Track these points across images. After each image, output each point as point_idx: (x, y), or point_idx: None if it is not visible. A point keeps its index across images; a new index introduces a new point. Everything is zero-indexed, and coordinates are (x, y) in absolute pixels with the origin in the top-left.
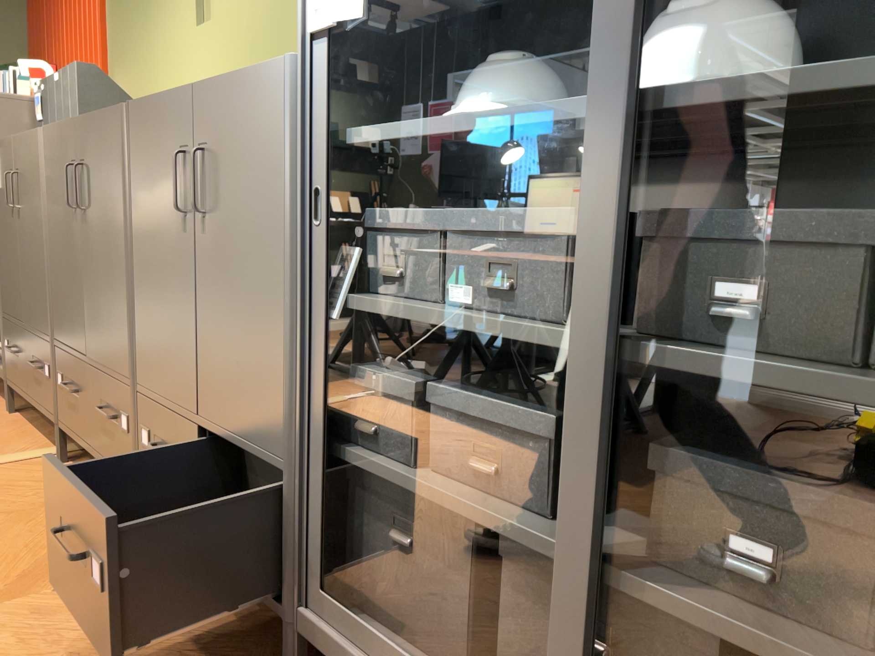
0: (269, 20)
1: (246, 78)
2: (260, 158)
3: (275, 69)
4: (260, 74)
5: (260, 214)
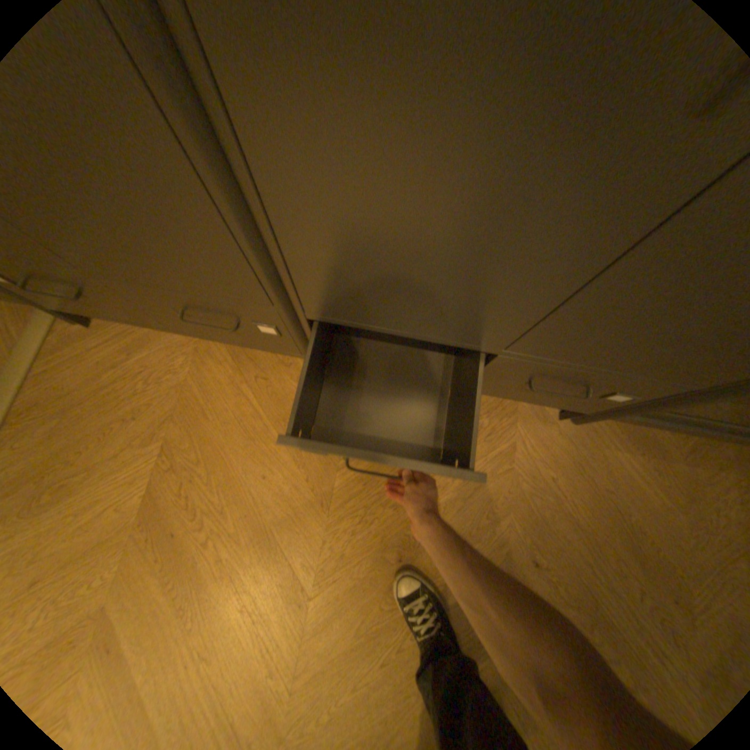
0: None
1: None
2: None
3: None
4: None
5: None
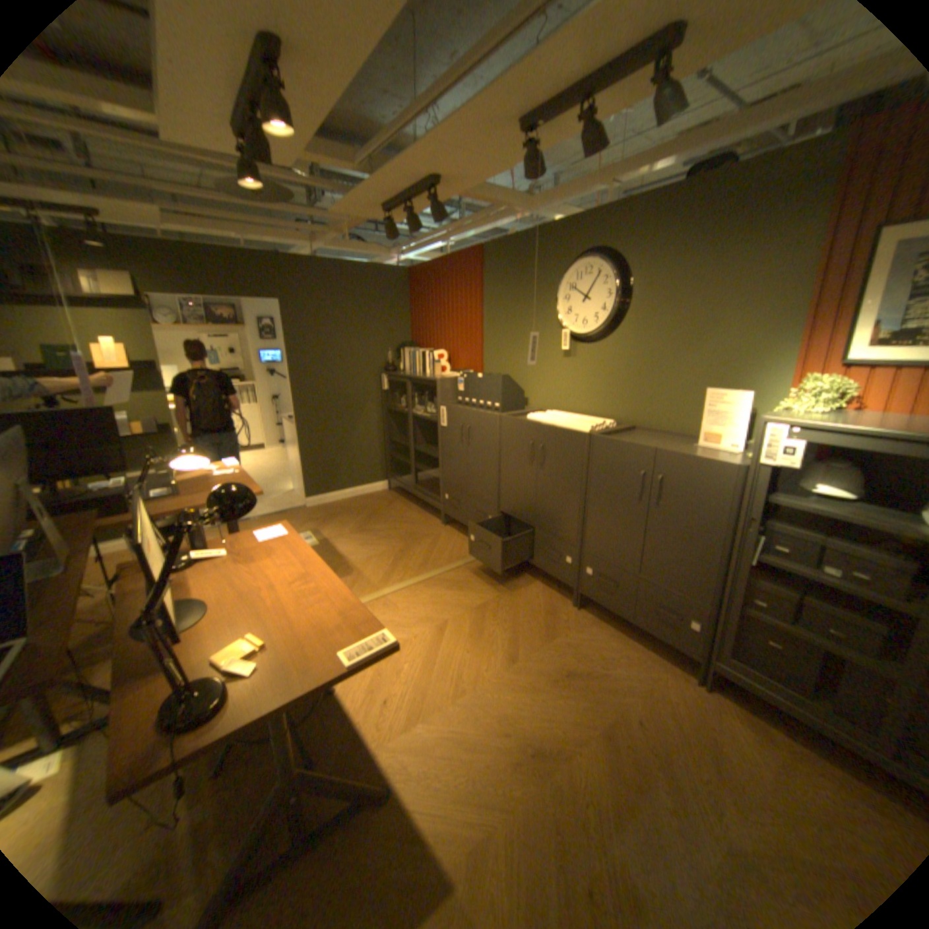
0: (624, 370)
1: (705, 463)
2: (712, 496)
3: (730, 468)
4: (717, 465)
5: (708, 516)
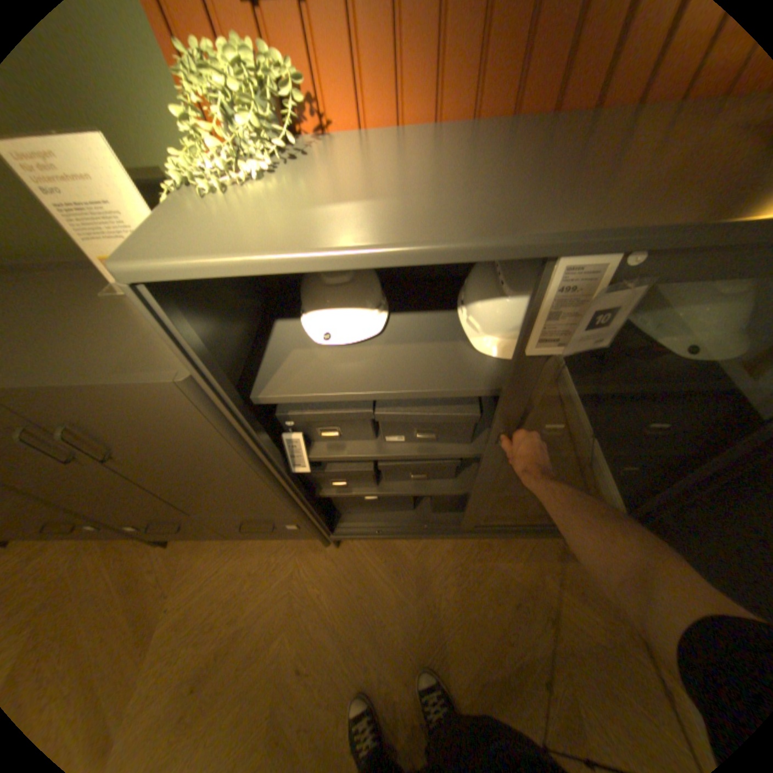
0: None
1: (106, 393)
2: (179, 434)
3: (161, 391)
4: (134, 392)
5: (203, 456)
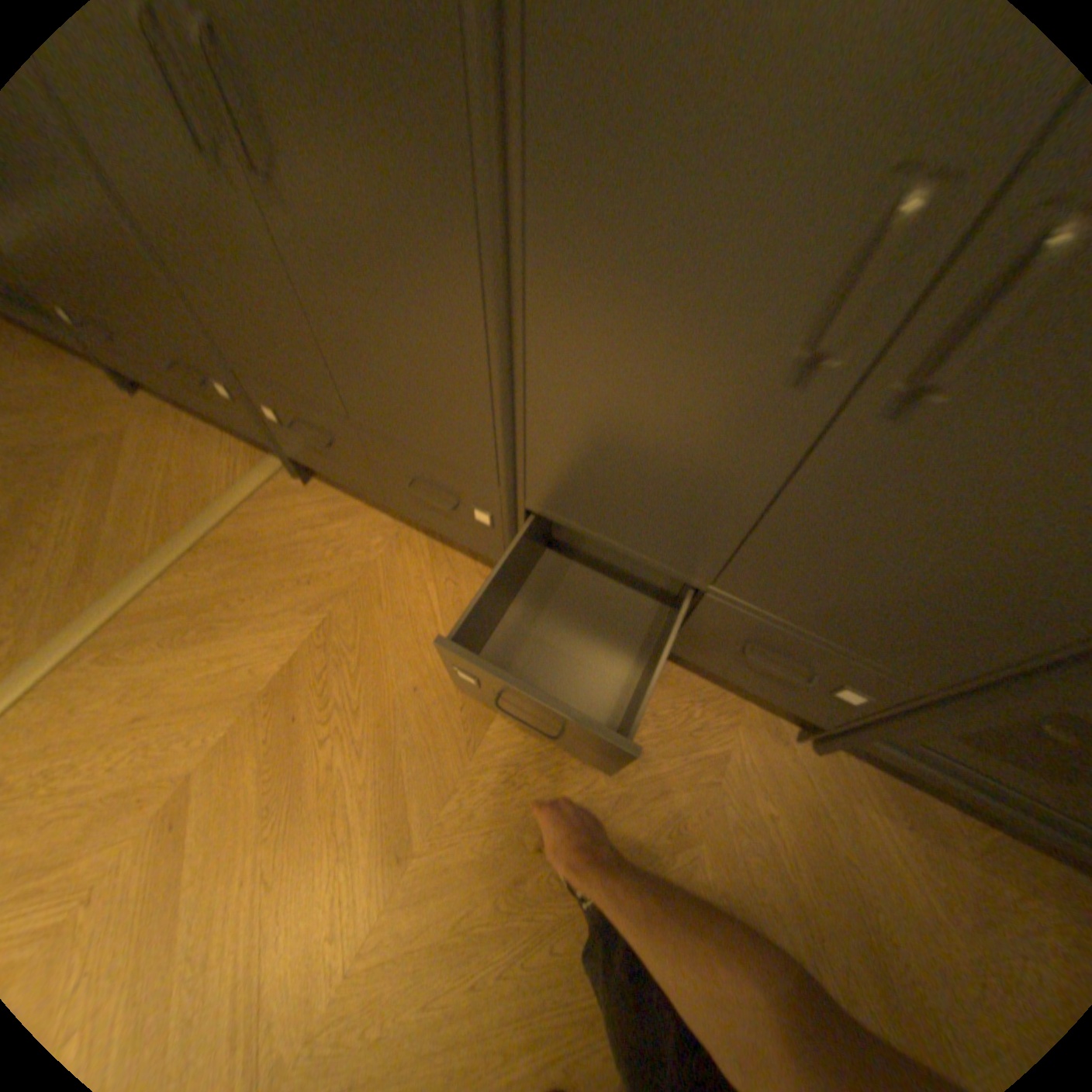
0: None
1: None
2: None
3: None
4: None
5: None
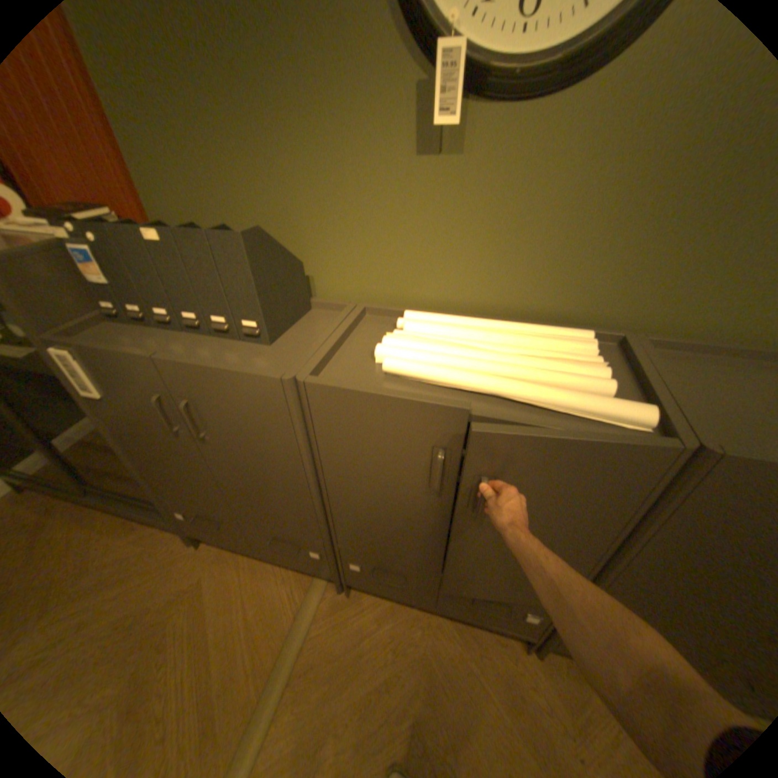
0: (633, 189)
1: None
2: None
3: None
4: None
5: None
